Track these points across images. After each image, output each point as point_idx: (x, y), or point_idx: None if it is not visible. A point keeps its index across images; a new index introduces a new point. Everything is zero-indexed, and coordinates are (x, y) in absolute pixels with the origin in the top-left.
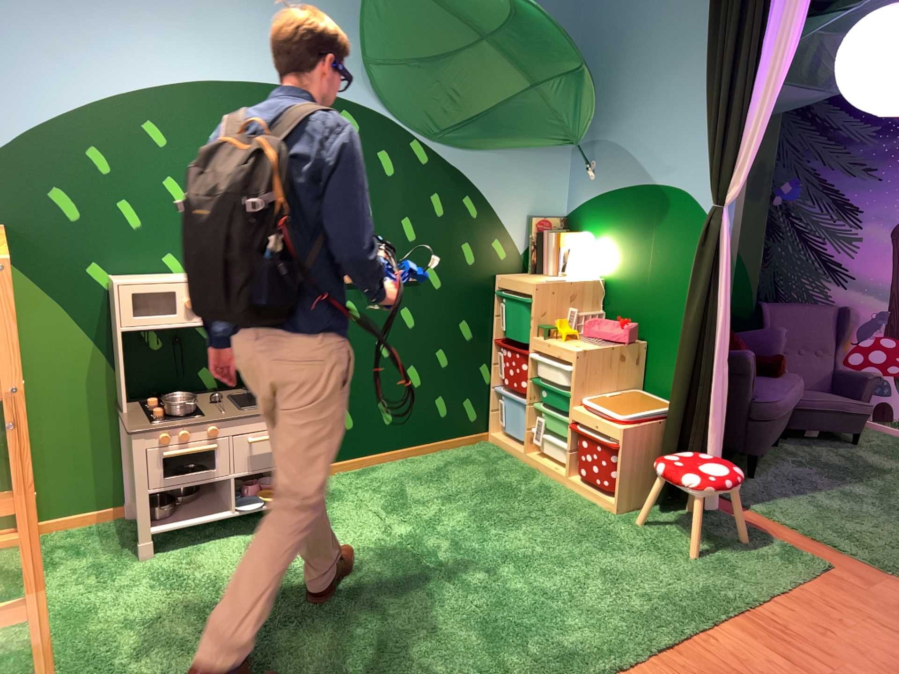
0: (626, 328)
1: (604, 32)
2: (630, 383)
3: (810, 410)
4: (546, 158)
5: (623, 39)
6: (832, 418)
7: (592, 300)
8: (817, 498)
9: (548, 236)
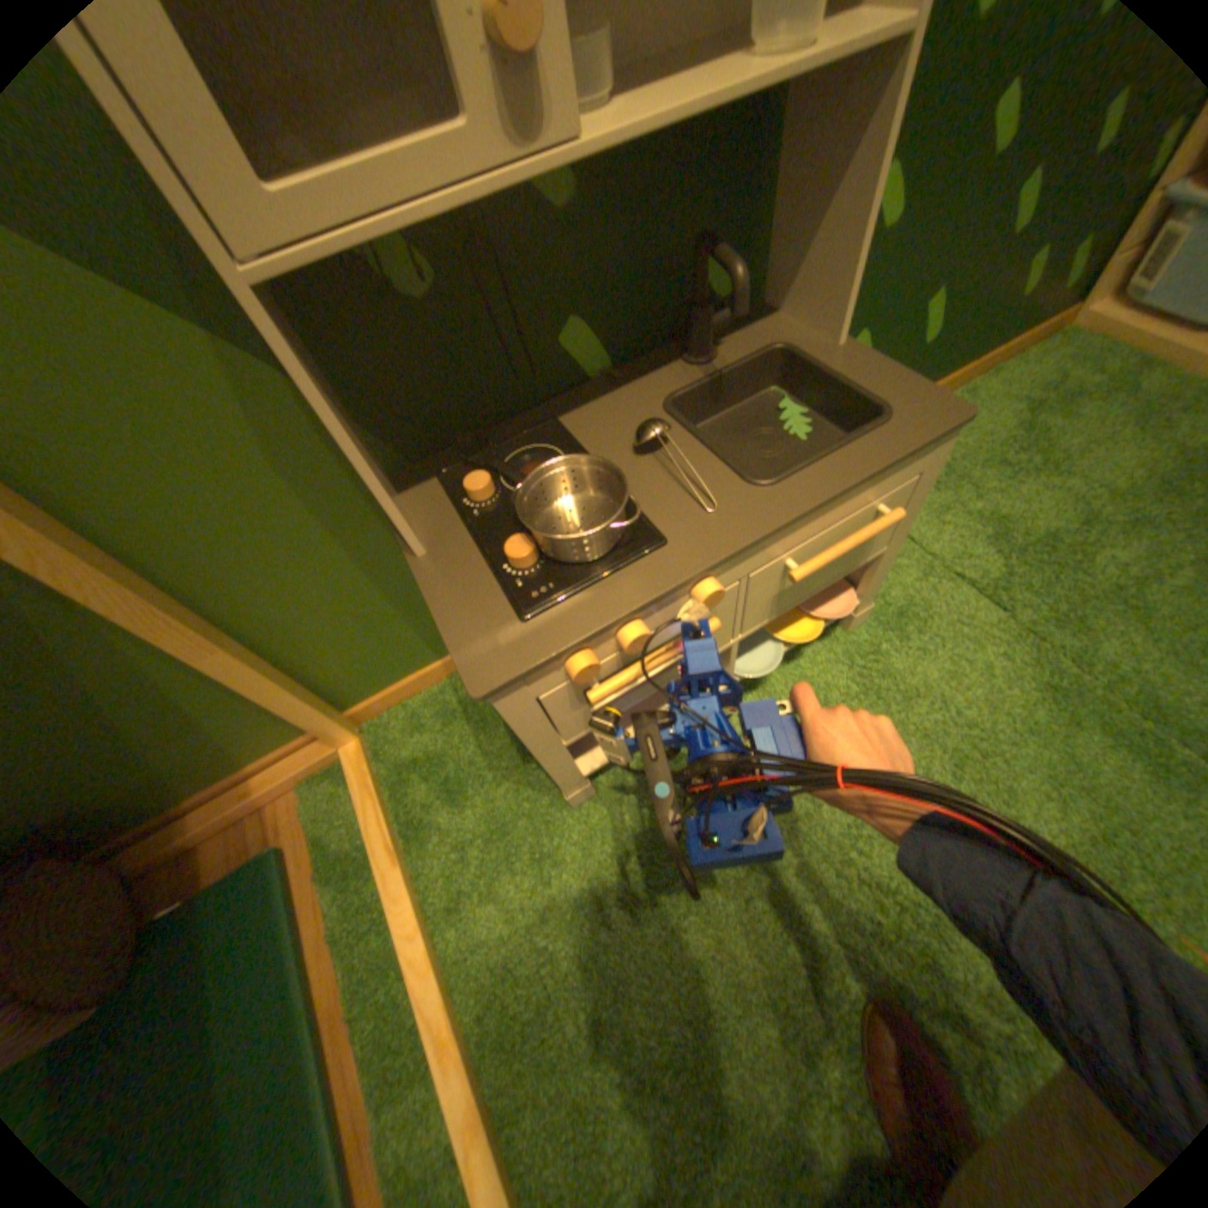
0: None
1: None
2: None
3: None
4: None
5: None
6: None
7: None
8: None
9: None
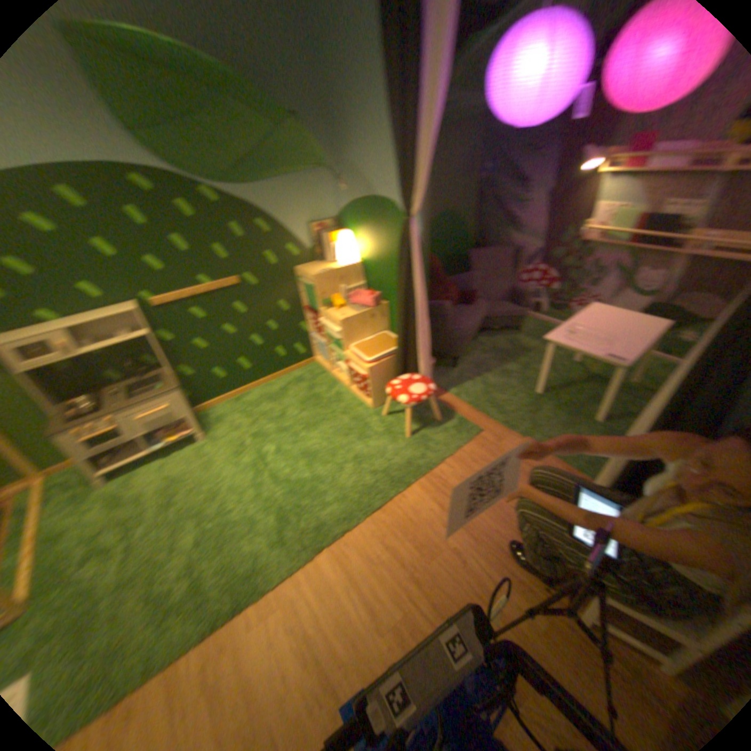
0: (373, 298)
1: (329, 57)
2: (382, 329)
3: (498, 318)
4: (311, 176)
5: (342, 63)
6: (510, 321)
7: (357, 276)
8: (492, 380)
9: (323, 234)
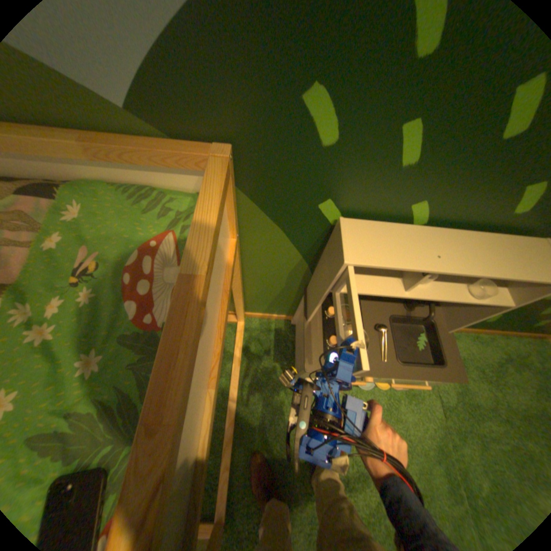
0: None
1: None
2: None
3: None
4: None
5: None
6: None
7: None
8: None
9: None
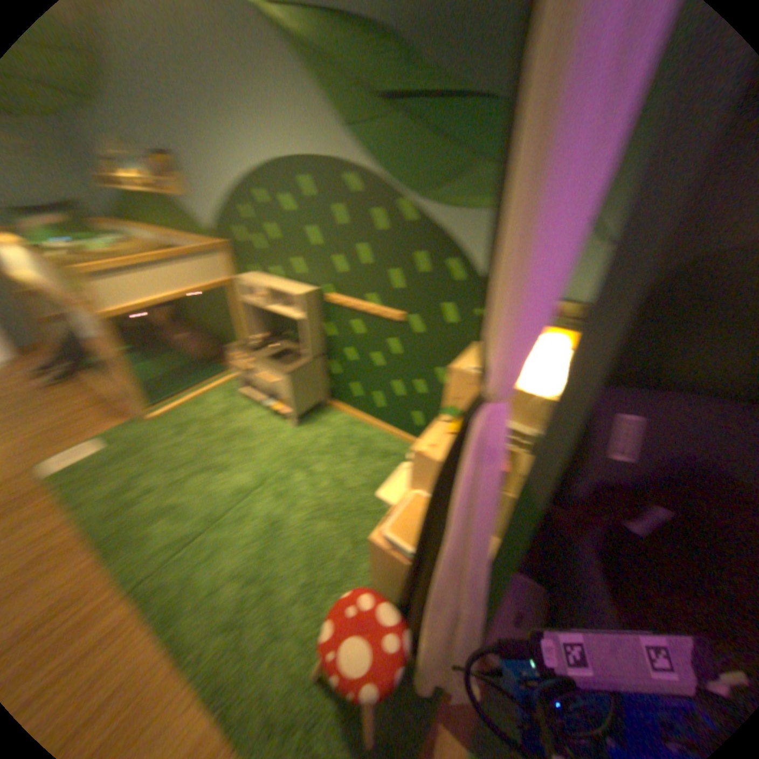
0: None
1: None
2: None
3: None
4: None
5: None
6: None
7: (532, 419)
8: None
9: None
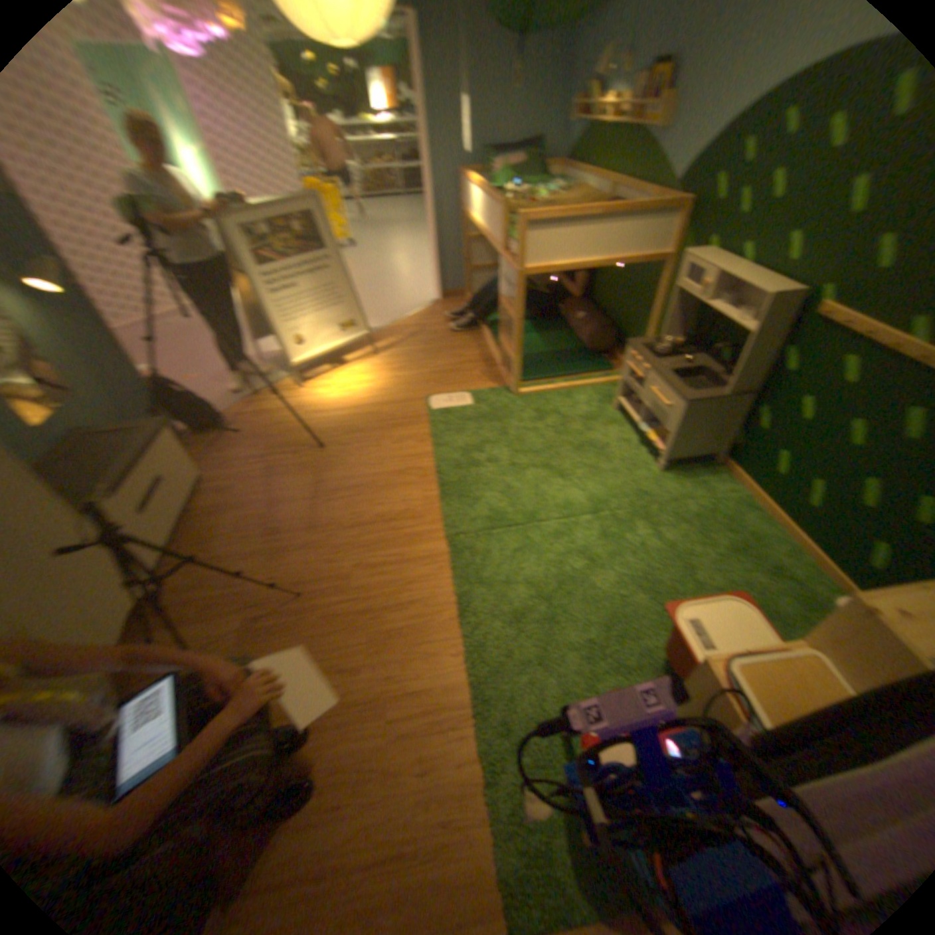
0: None
1: None
2: None
3: None
4: None
5: None
6: None
7: None
8: None
9: None
